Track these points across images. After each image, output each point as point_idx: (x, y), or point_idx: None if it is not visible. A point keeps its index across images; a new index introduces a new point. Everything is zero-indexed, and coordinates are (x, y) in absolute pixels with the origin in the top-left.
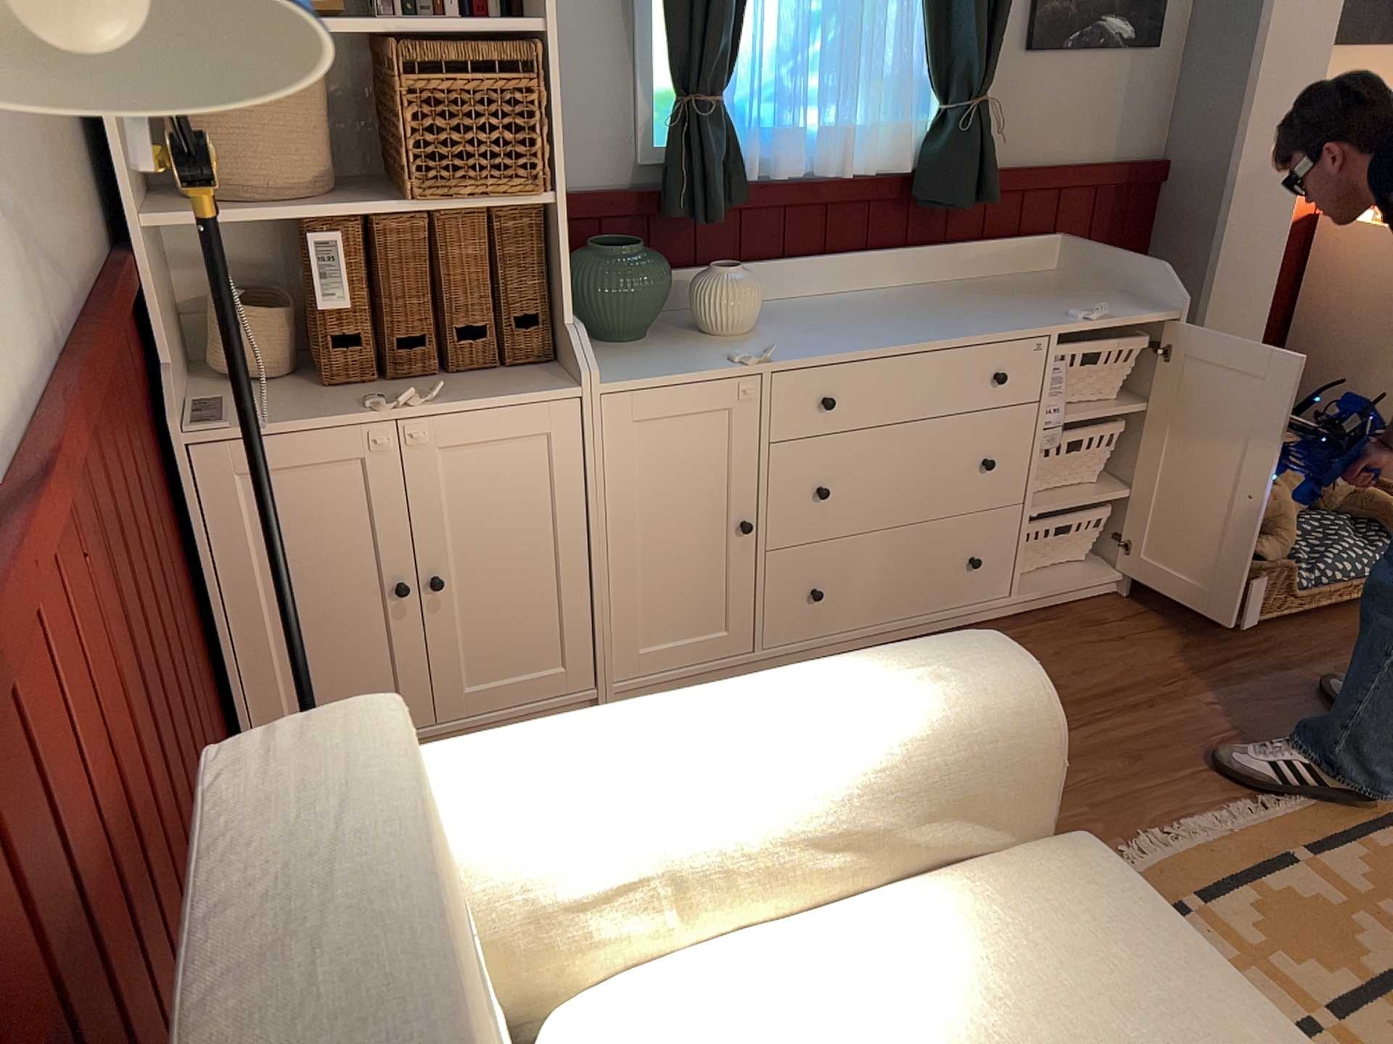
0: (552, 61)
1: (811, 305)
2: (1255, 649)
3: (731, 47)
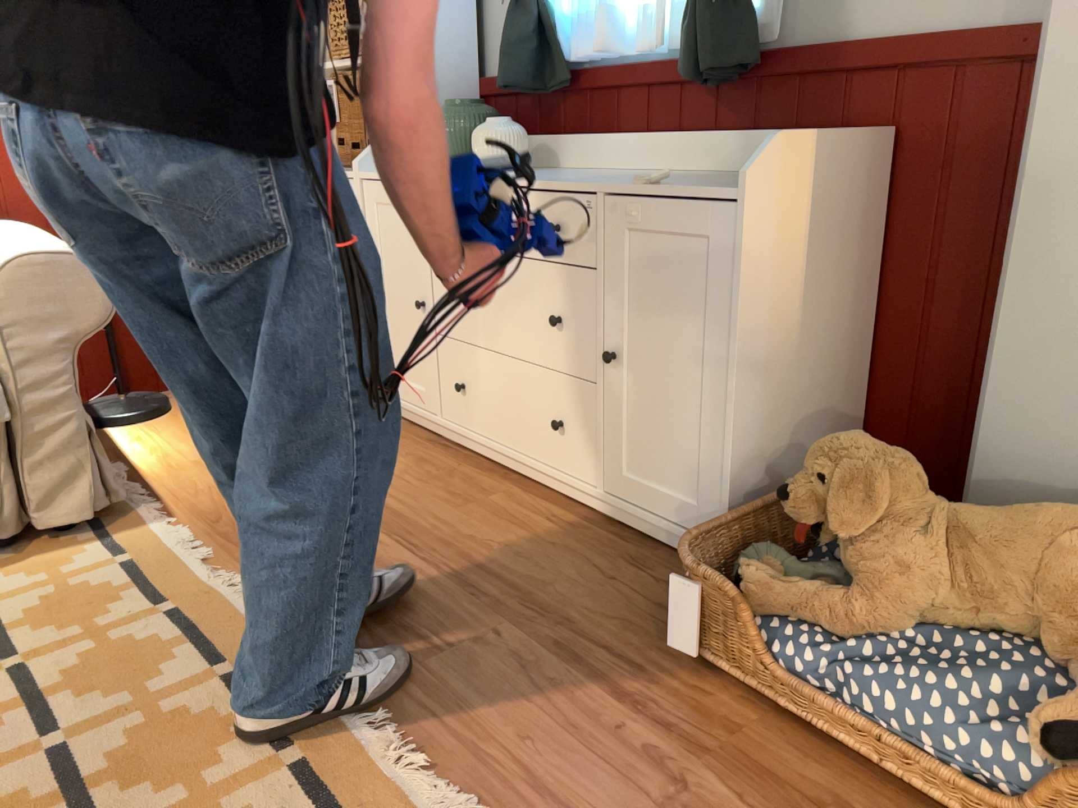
0: None
1: (593, 172)
2: (661, 674)
3: None
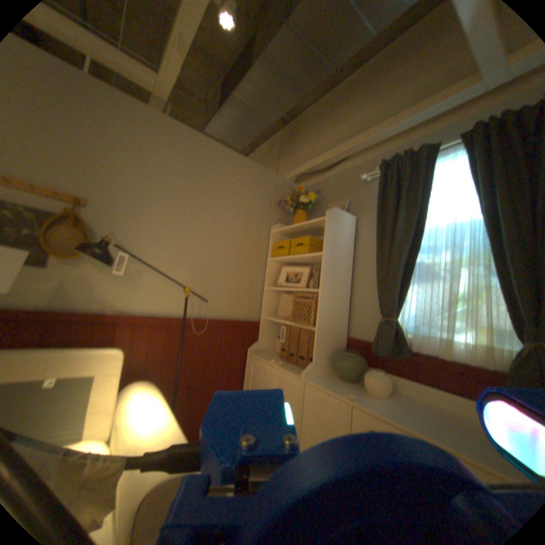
0: (321, 297)
1: (436, 410)
2: None
3: (397, 304)
